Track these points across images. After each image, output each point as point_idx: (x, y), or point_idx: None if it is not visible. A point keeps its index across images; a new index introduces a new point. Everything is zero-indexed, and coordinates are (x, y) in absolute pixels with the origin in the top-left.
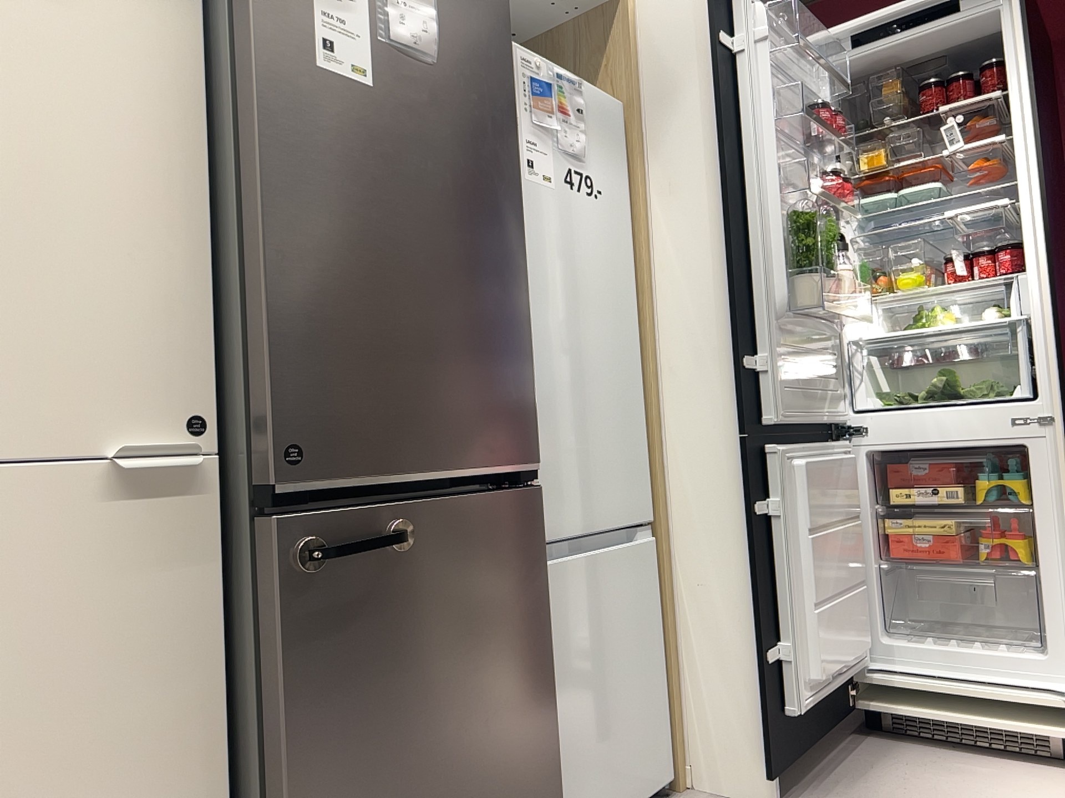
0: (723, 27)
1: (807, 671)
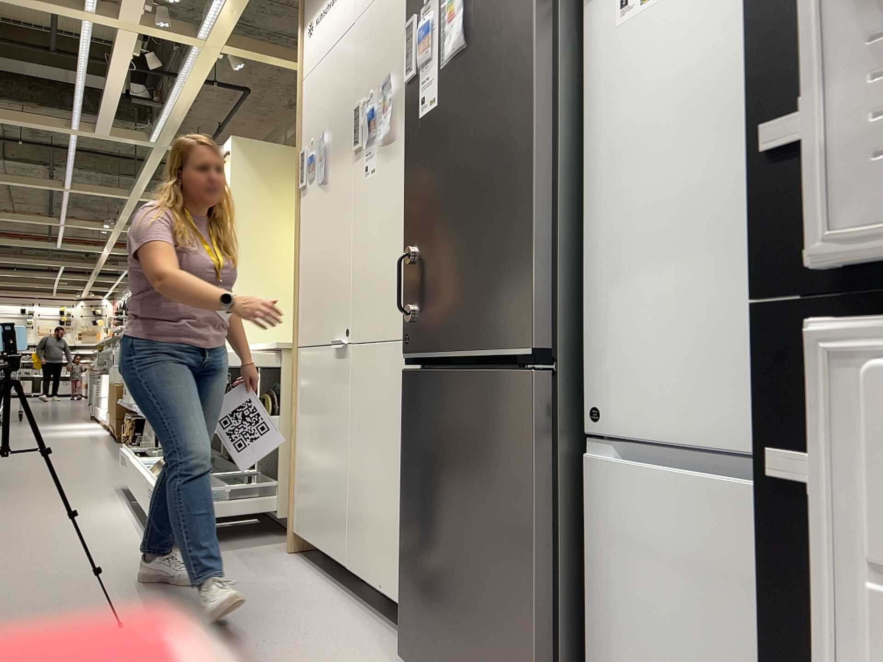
0: None
1: None
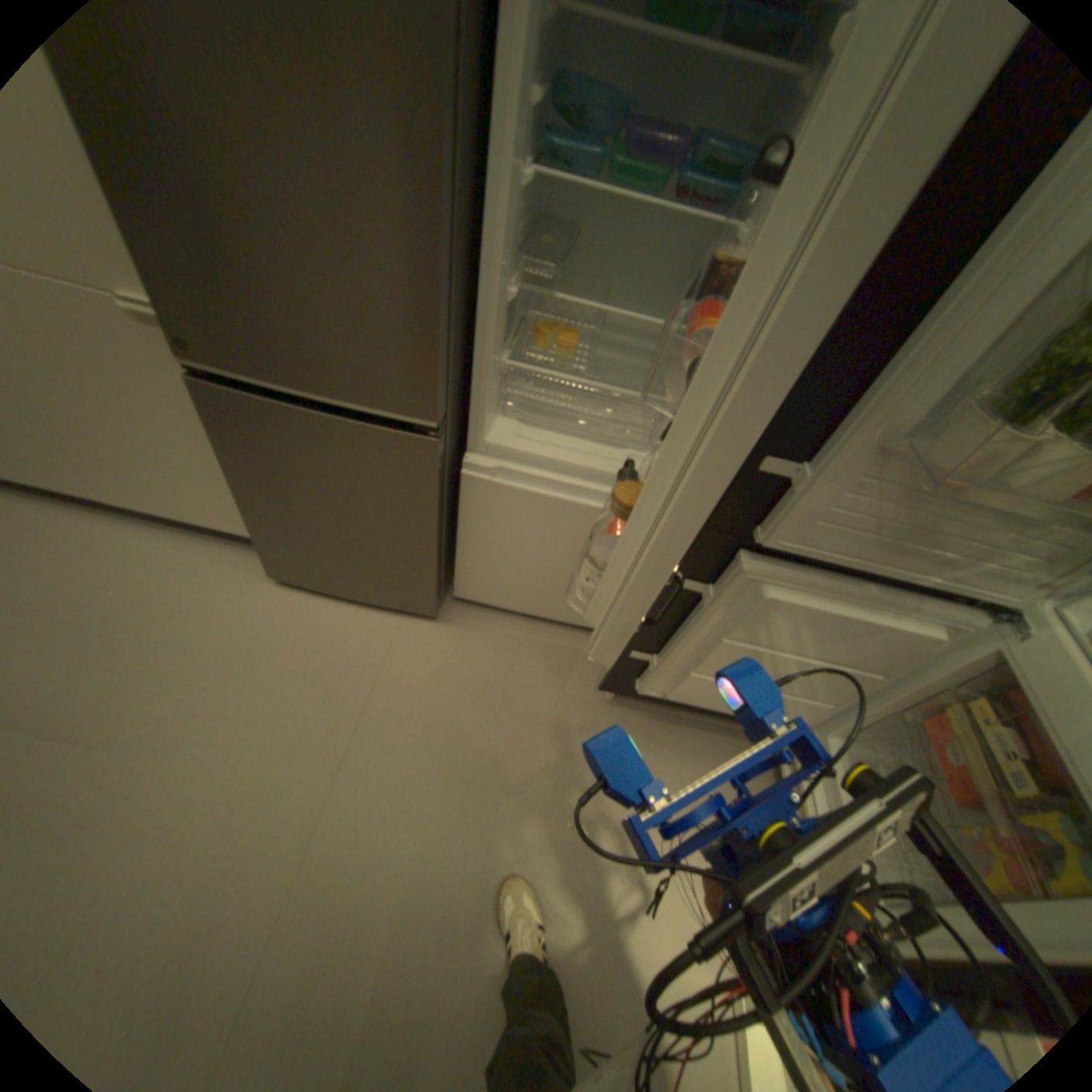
0: None
1: (664, 684)
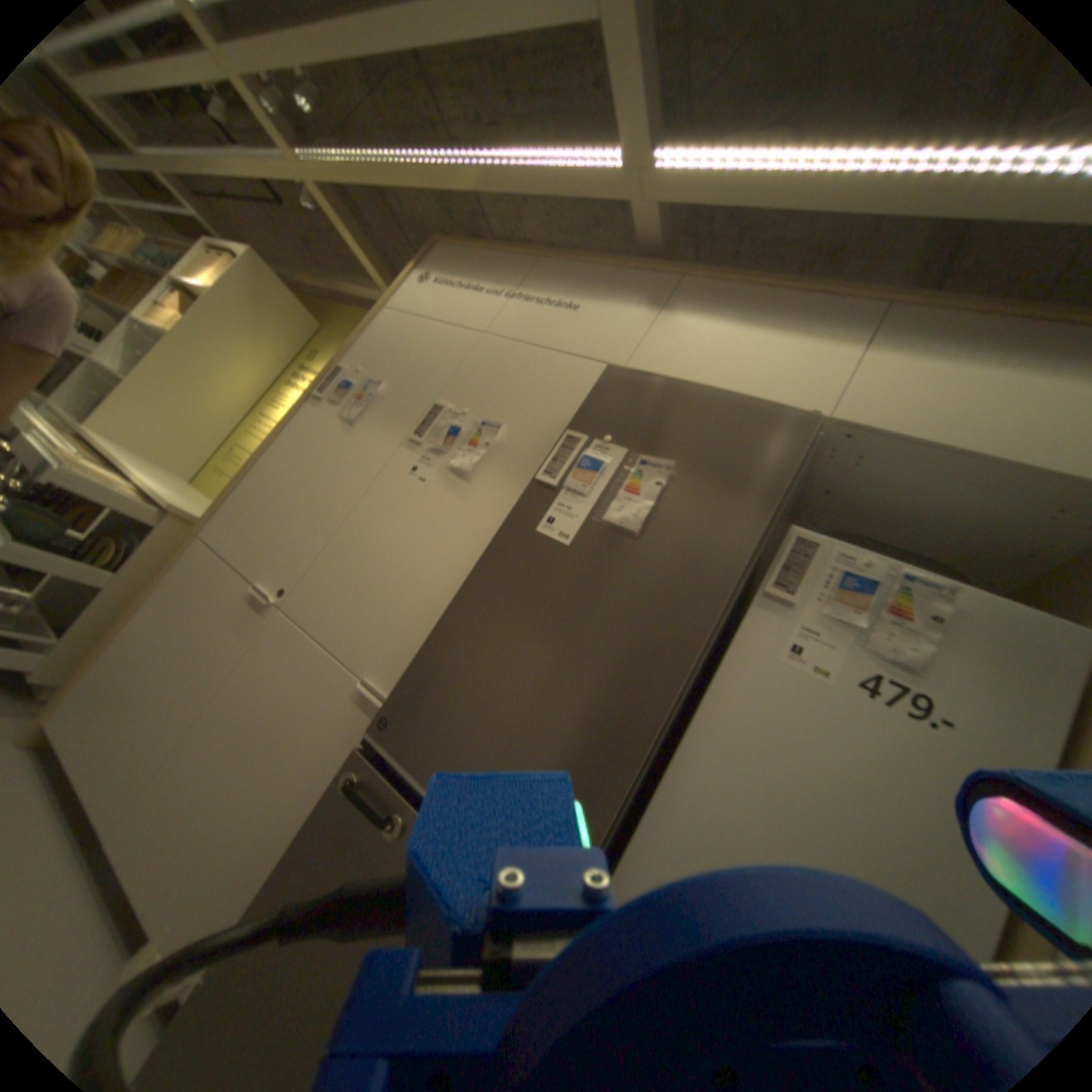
0: None
1: None
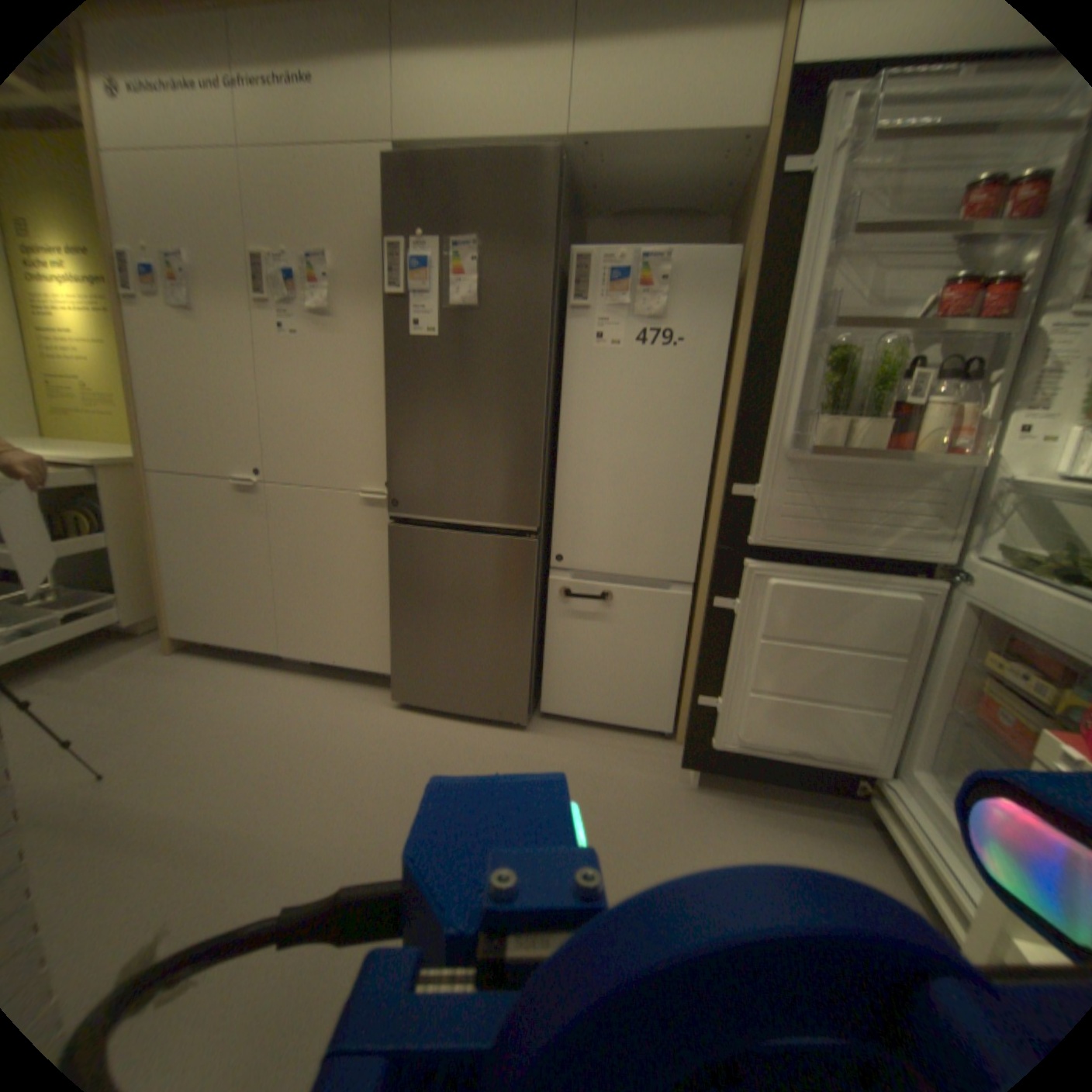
0: (793, 152)
1: (735, 728)
